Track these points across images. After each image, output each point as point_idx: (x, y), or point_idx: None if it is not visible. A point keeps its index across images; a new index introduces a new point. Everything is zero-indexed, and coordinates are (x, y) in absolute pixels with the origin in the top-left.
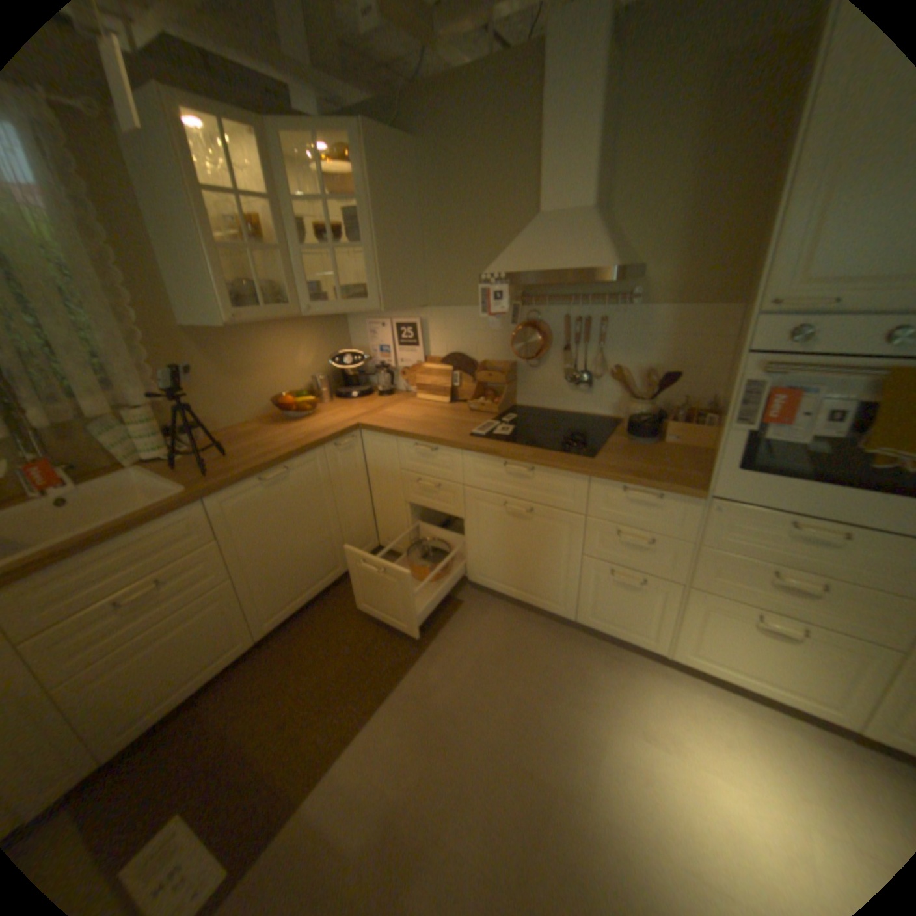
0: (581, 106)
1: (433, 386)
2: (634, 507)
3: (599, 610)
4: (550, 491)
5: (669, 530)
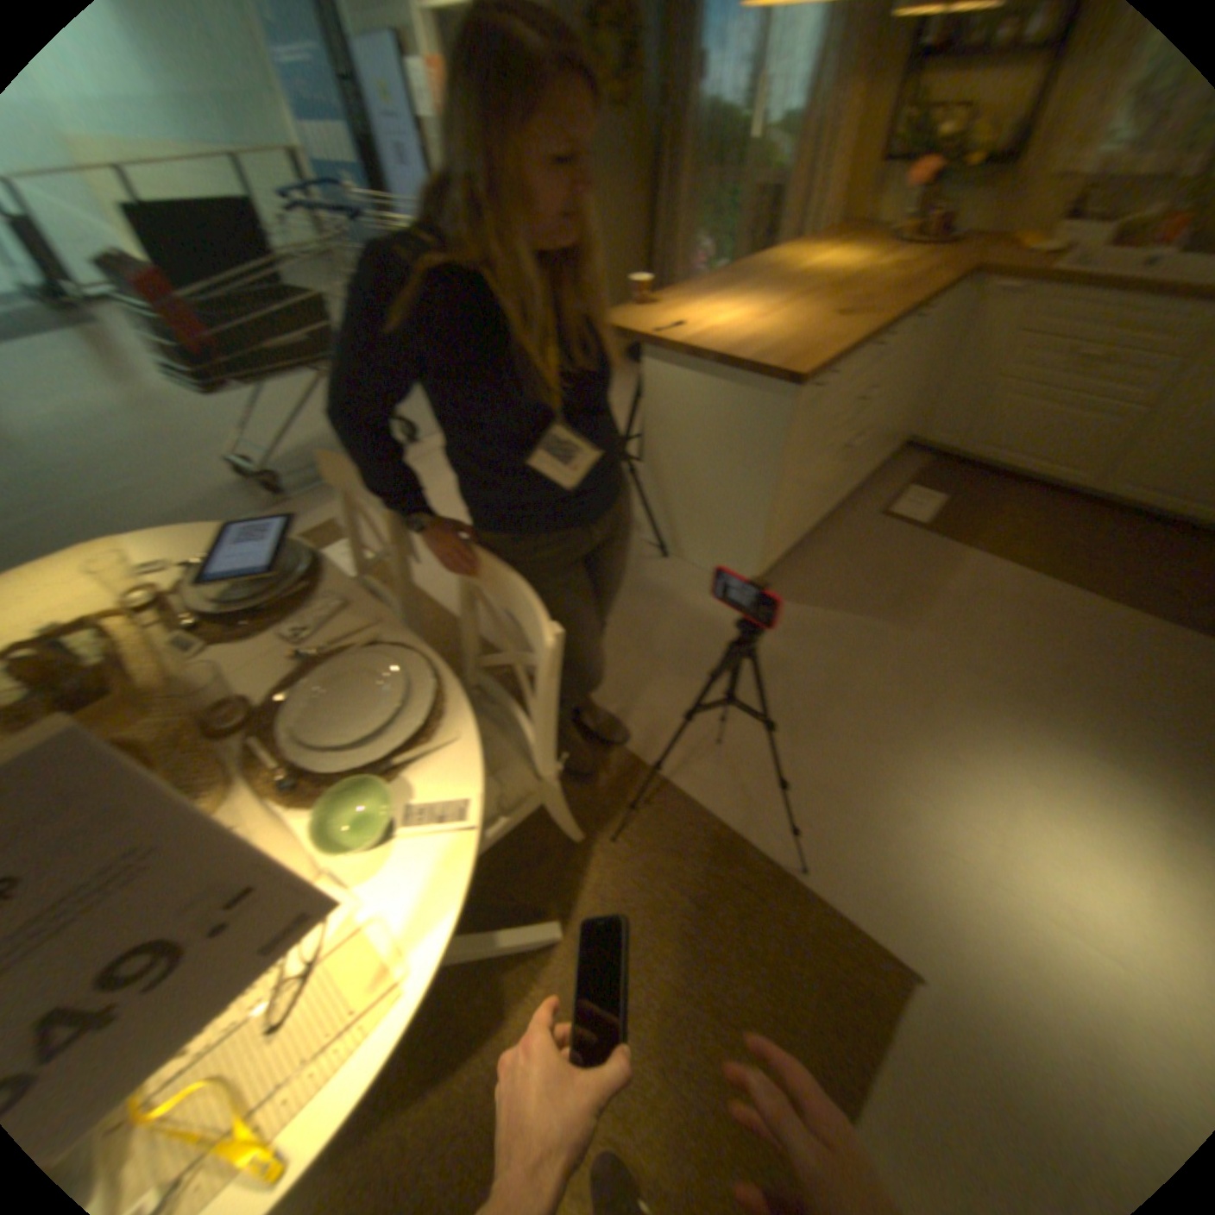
0: None
1: None
2: None
3: None
4: None
5: None
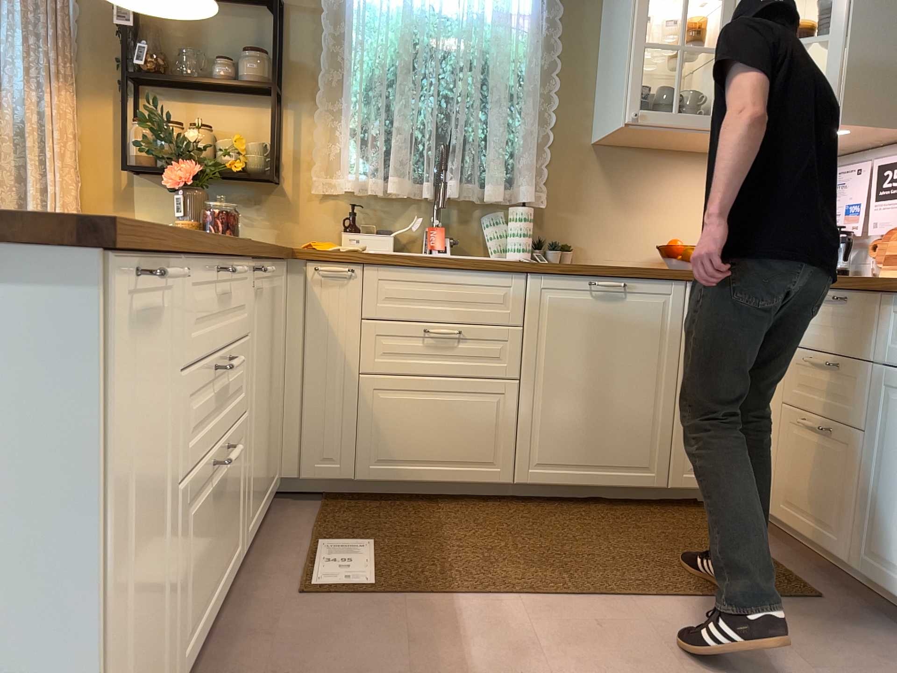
0: None
1: None
2: None
3: None
4: None
5: None
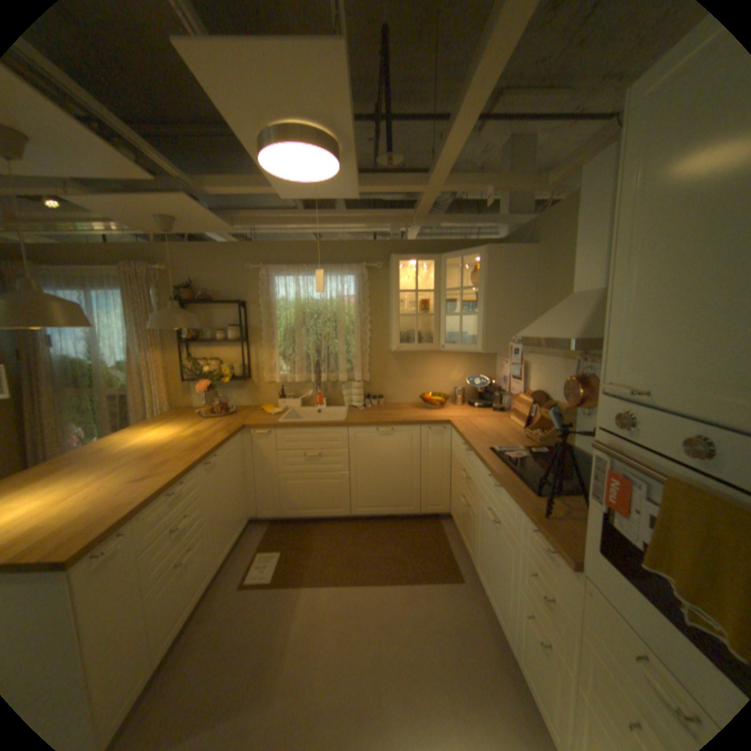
0: (598, 220)
1: (520, 413)
2: (544, 557)
3: (527, 661)
4: (508, 513)
5: (562, 598)
